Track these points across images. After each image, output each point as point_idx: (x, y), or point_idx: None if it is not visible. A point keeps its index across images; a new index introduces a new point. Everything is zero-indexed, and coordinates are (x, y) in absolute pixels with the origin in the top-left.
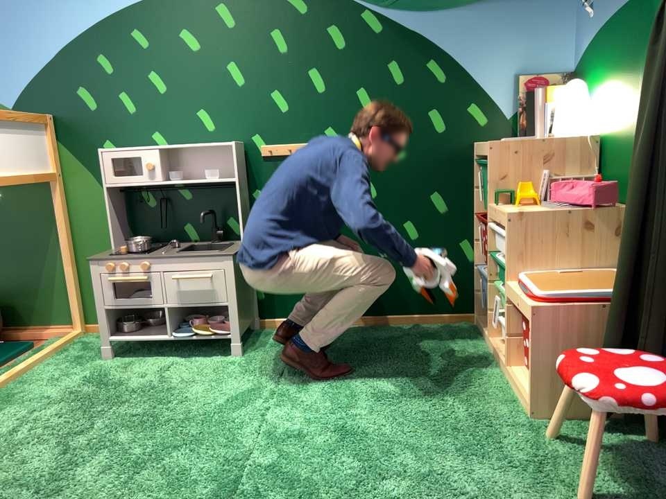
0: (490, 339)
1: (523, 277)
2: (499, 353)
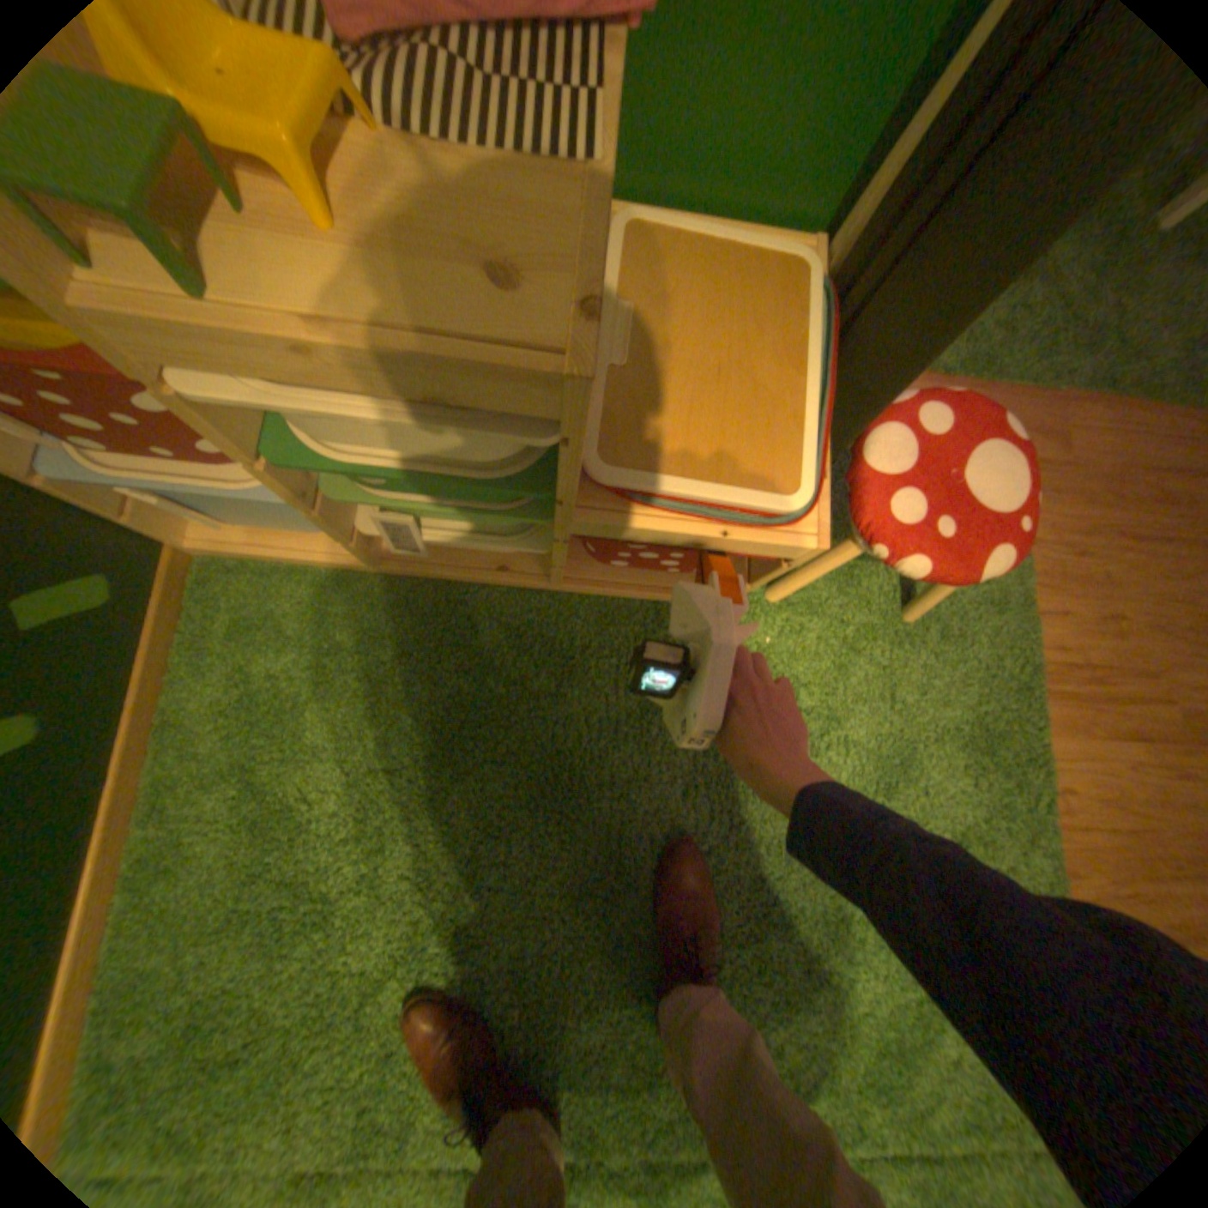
0: (389, 563)
1: (587, 465)
2: (477, 574)
